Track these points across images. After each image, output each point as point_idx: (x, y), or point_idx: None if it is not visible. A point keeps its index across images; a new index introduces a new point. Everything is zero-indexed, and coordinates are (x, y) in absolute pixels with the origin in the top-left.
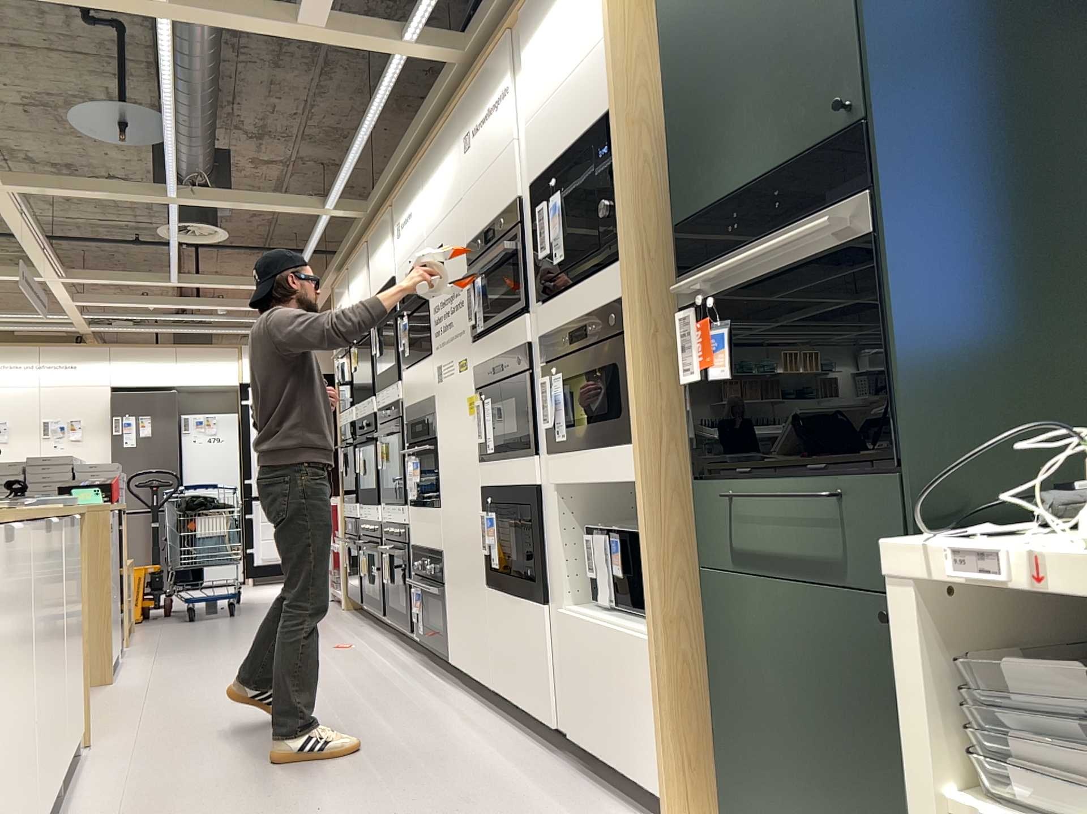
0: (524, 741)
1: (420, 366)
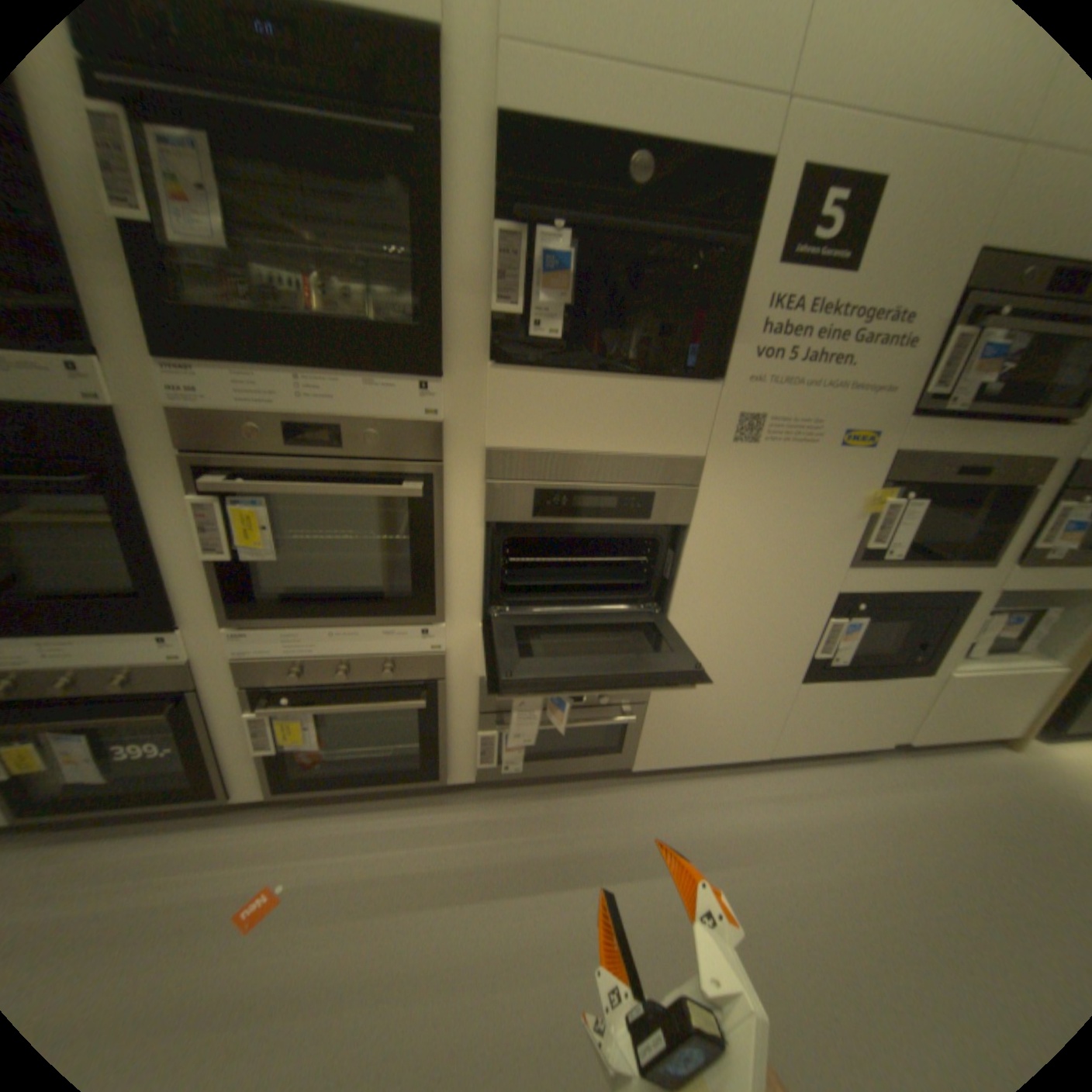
0: (843, 774)
1: (649, 388)
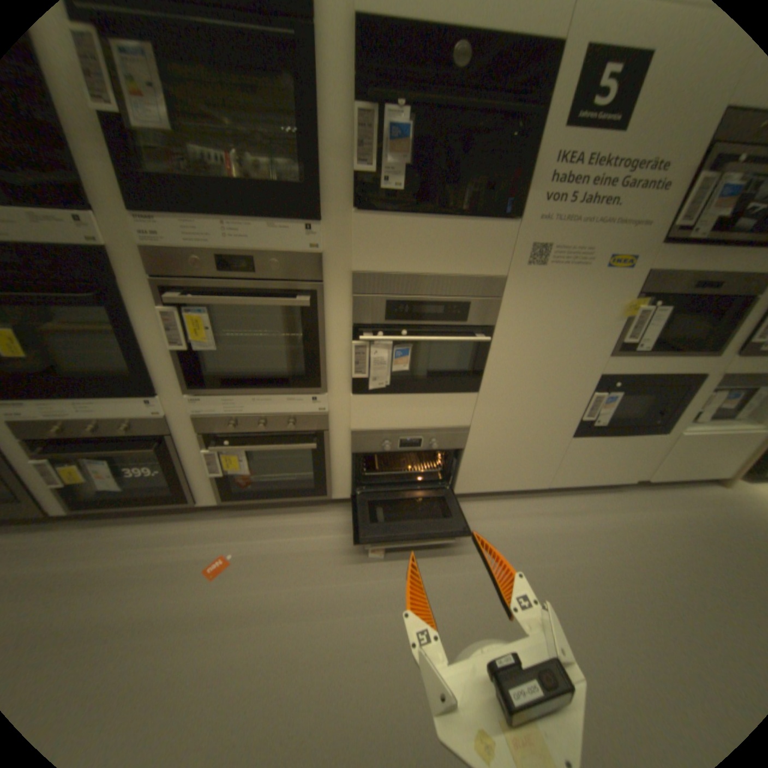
0: (599, 499)
1: (466, 226)
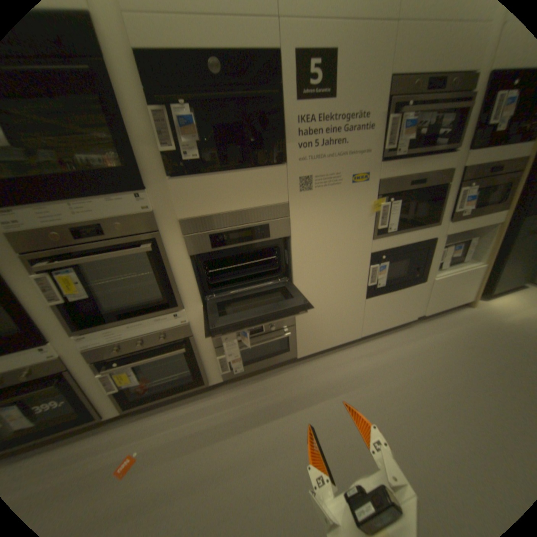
0: (396, 336)
1: (250, 174)
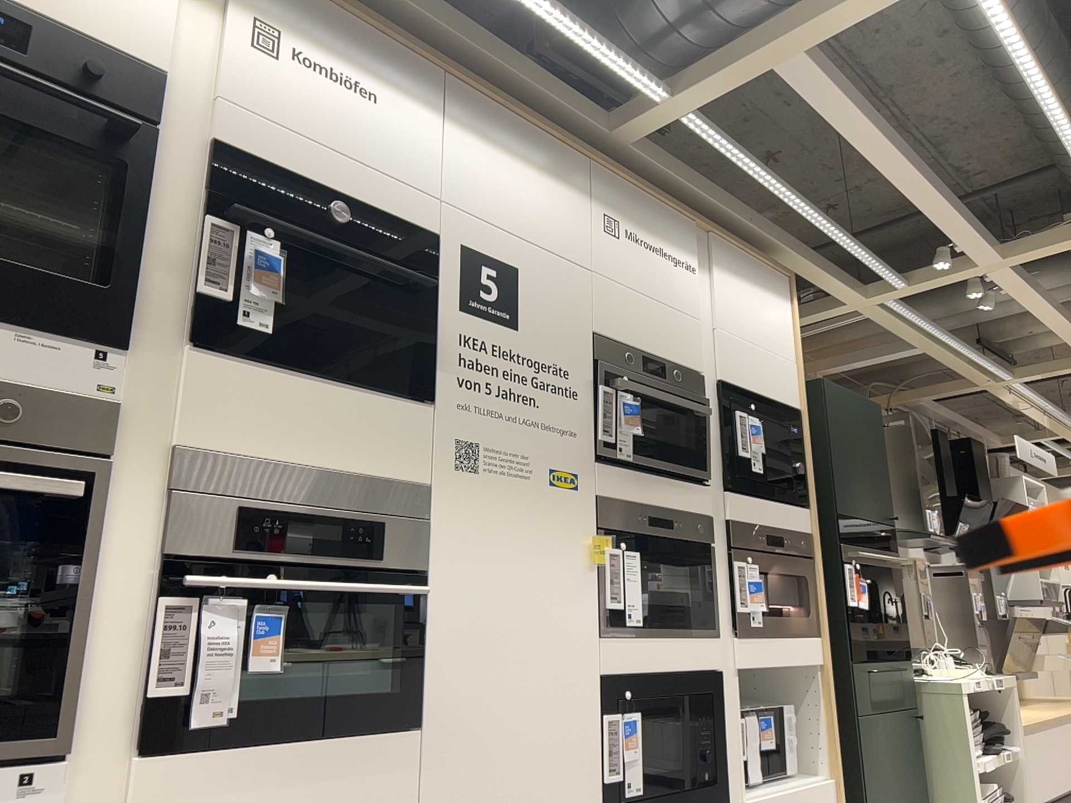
0: None
1: (365, 399)
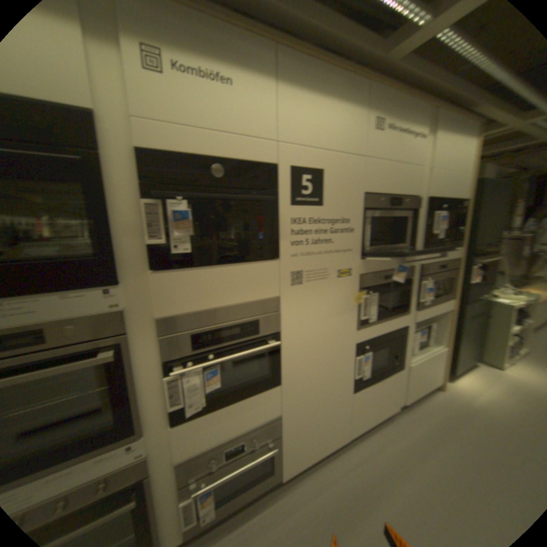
0: (385, 434)
1: (245, 268)
